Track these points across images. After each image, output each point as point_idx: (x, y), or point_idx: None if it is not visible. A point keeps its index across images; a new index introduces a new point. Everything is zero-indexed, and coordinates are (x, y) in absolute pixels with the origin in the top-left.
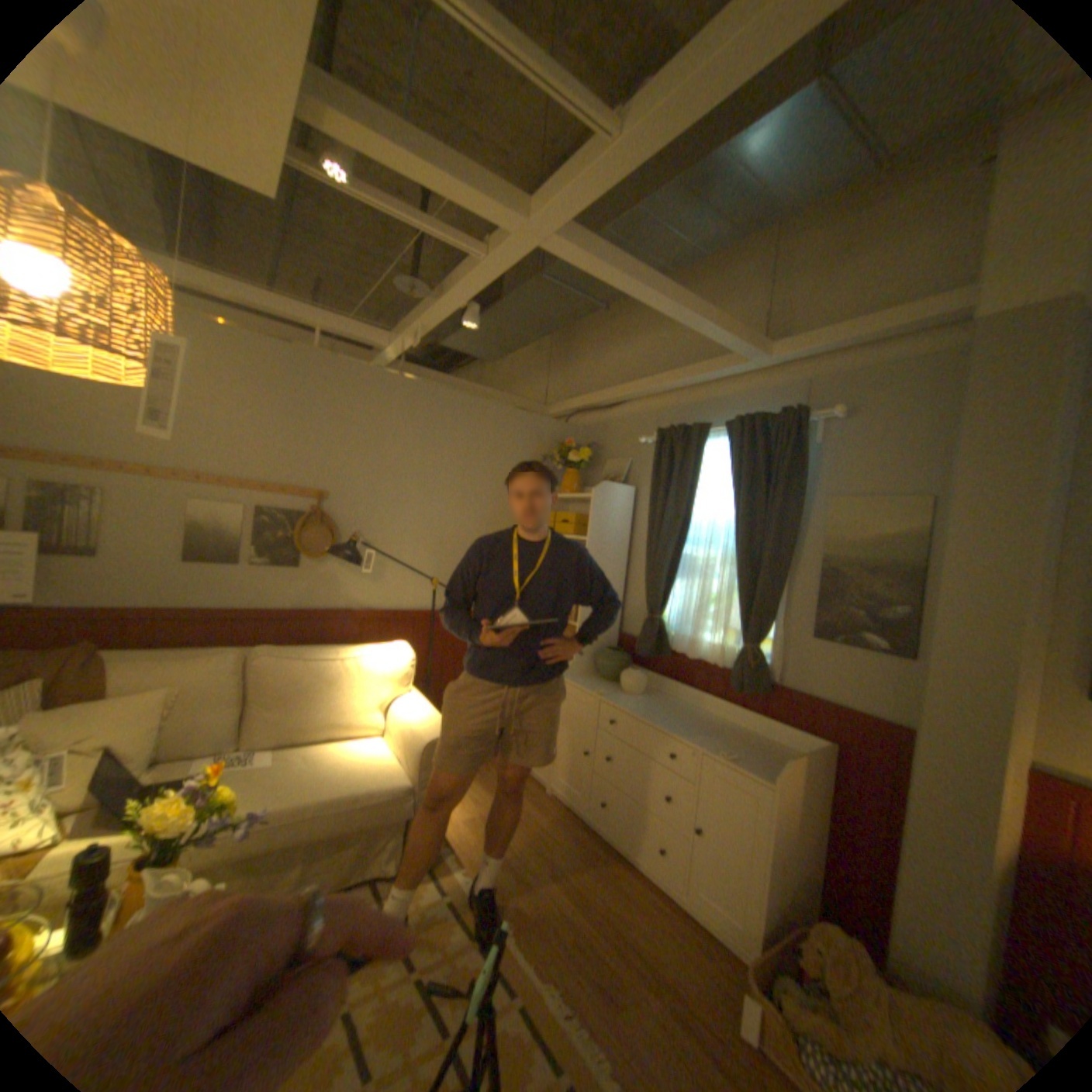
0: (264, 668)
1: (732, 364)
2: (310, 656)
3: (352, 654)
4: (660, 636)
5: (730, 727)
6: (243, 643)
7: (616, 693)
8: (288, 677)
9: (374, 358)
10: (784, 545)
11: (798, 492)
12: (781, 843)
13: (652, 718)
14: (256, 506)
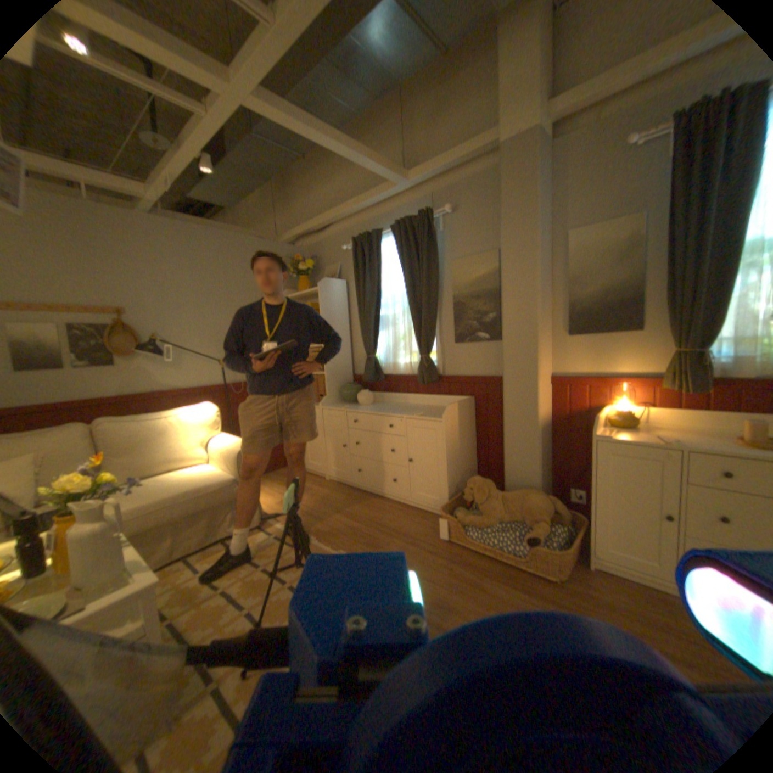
0: (107, 428)
1: (389, 188)
2: (140, 417)
3: (171, 412)
4: (376, 368)
5: (421, 406)
6: (82, 423)
7: (356, 406)
8: (126, 431)
9: (135, 205)
10: (432, 293)
11: (435, 260)
12: (449, 448)
13: (377, 410)
14: (66, 322)
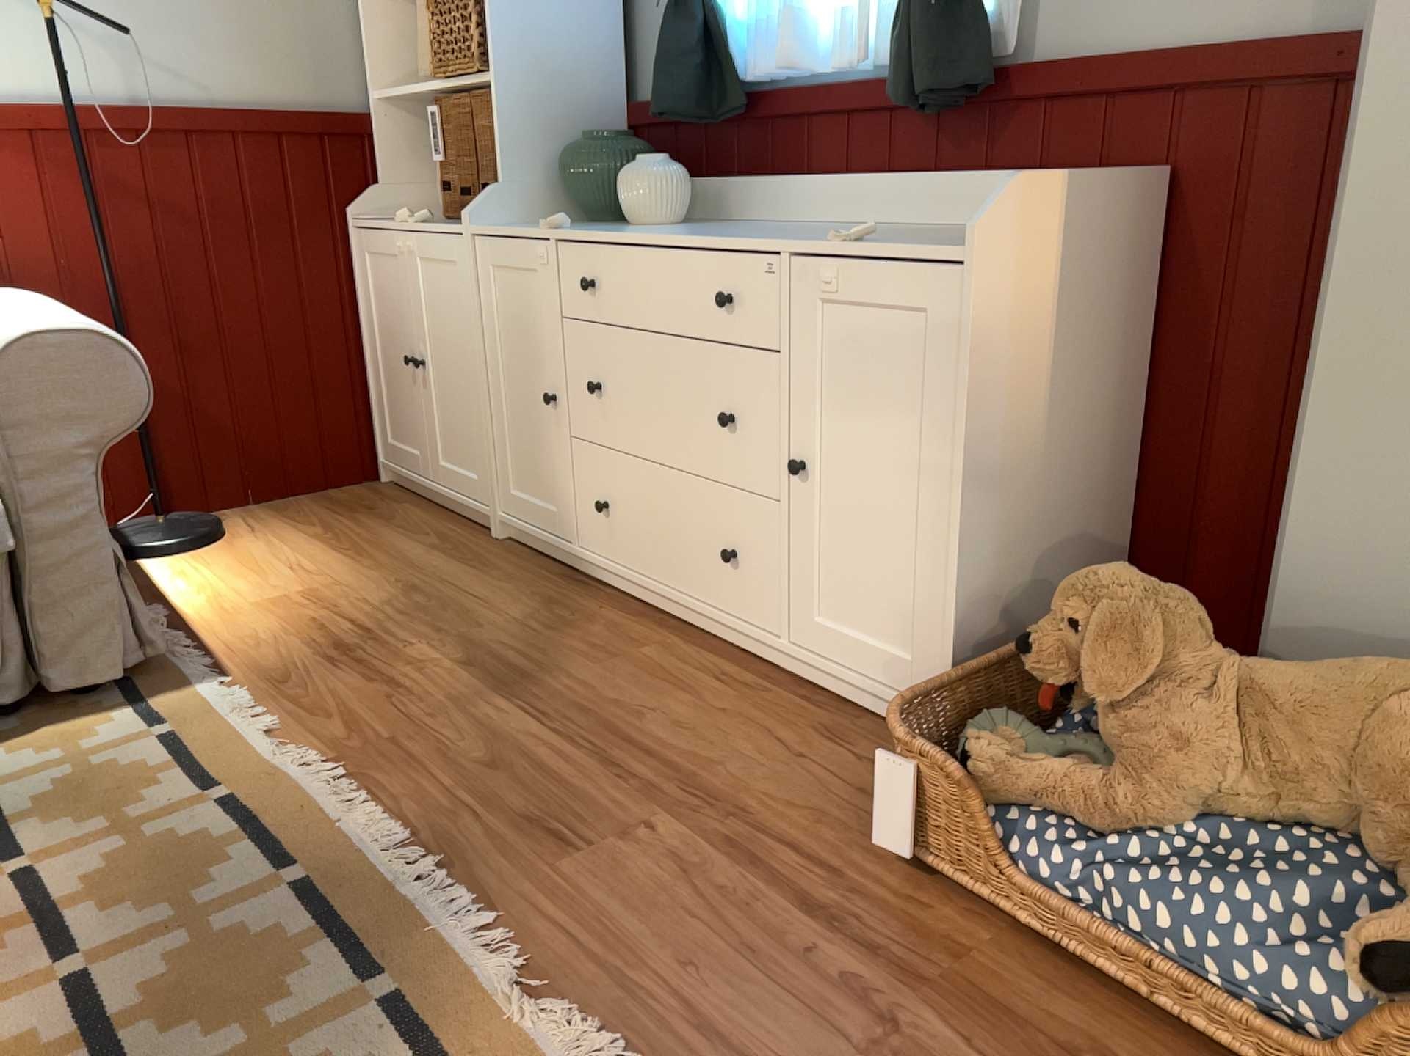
0: None
1: None
2: None
3: None
4: (716, 60)
5: (894, 229)
6: None
7: (608, 228)
8: None
9: None
10: None
11: None
12: (989, 411)
13: (680, 233)
14: None
